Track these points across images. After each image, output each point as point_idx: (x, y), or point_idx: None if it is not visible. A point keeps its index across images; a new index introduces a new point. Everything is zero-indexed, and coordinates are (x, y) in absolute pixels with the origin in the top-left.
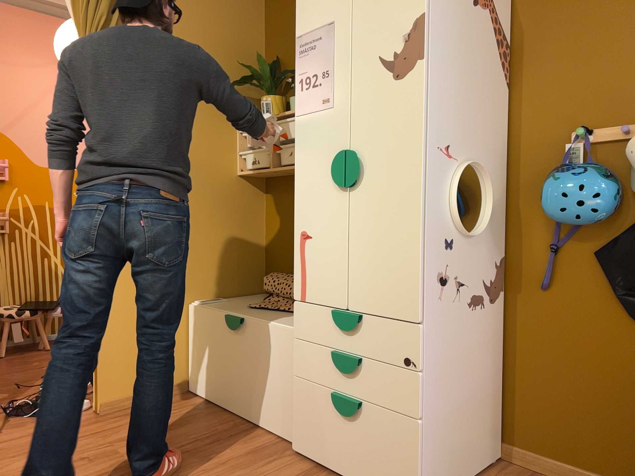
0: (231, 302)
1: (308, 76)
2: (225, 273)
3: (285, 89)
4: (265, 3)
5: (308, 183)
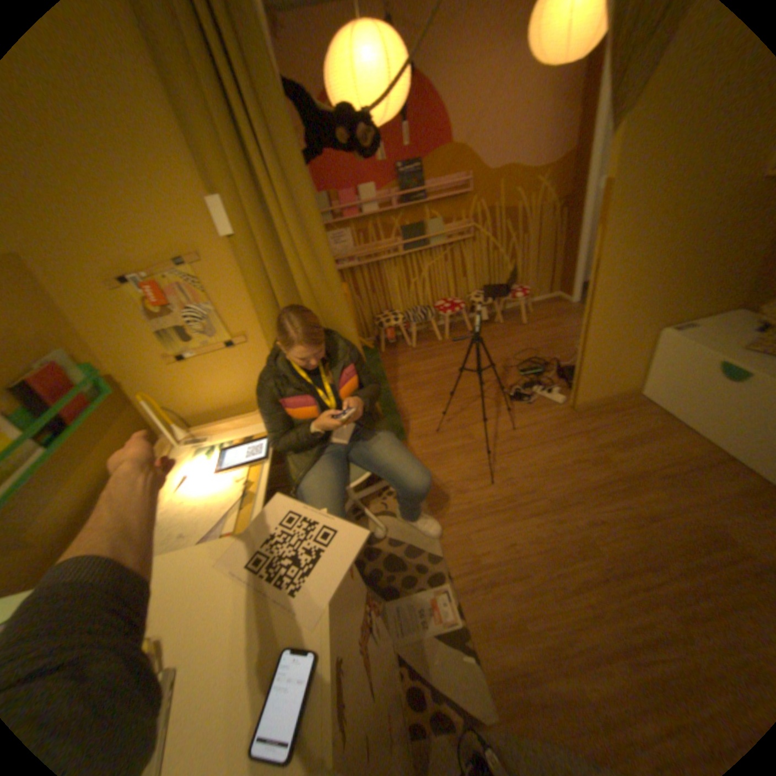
0: (711, 329)
1: None
2: (705, 295)
3: None
4: None
5: None
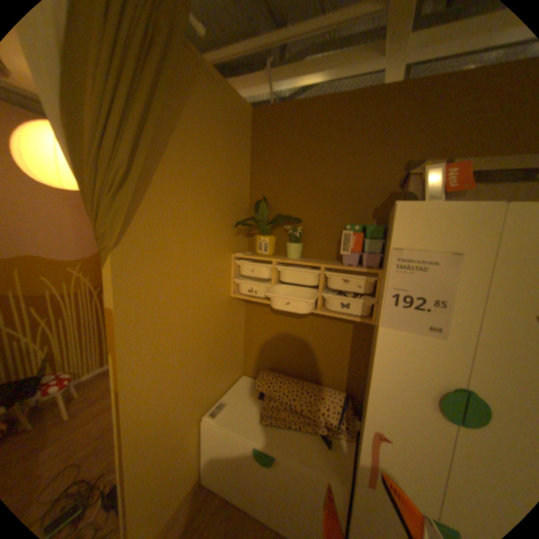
0: (234, 407)
1: (409, 295)
2: (222, 377)
3: (272, 226)
4: (251, 143)
5: (393, 395)
